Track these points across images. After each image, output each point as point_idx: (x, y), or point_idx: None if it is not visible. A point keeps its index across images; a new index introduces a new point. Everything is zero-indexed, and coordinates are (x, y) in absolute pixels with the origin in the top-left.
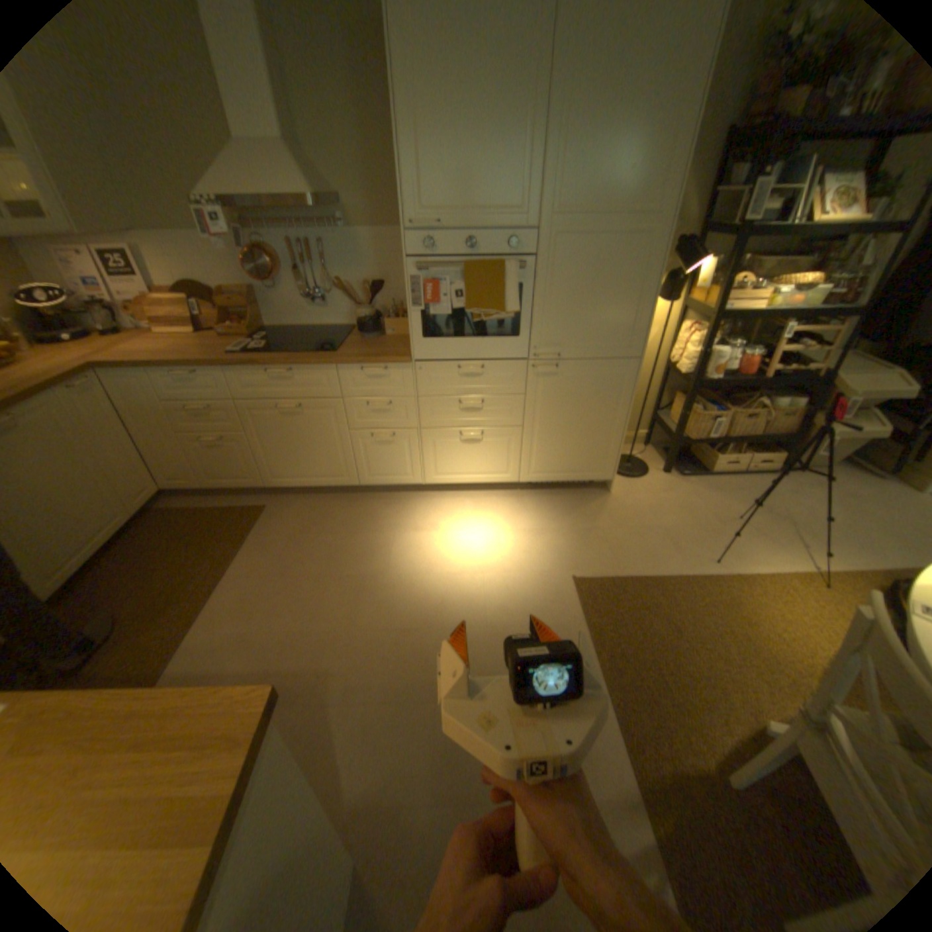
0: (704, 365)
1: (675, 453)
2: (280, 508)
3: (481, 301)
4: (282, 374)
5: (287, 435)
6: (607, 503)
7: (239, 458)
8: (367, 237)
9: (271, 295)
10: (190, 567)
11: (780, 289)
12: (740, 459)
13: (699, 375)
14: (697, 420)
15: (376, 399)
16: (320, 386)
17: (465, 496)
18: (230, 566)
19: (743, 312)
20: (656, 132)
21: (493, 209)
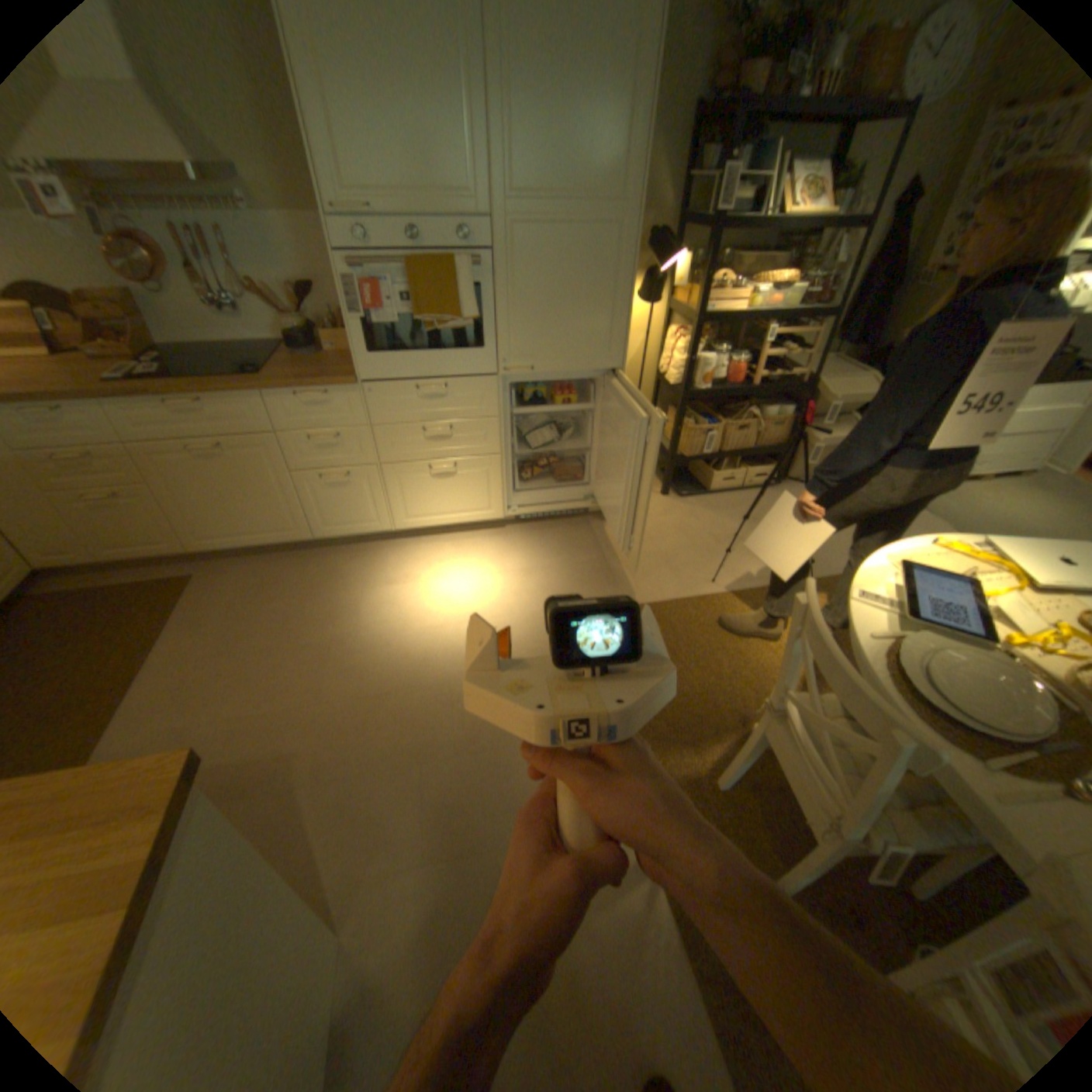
0: (691, 375)
1: (671, 473)
2: (211, 576)
3: (432, 305)
4: (186, 405)
5: (206, 484)
6: (602, 533)
7: (144, 518)
8: (282, 224)
9: (158, 301)
10: (94, 660)
11: (759, 288)
12: (735, 475)
13: (687, 385)
14: (688, 435)
15: (319, 431)
16: (242, 418)
17: (445, 539)
18: (150, 653)
19: (724, 314)
20: (611, 103)
21: (433, 190)
